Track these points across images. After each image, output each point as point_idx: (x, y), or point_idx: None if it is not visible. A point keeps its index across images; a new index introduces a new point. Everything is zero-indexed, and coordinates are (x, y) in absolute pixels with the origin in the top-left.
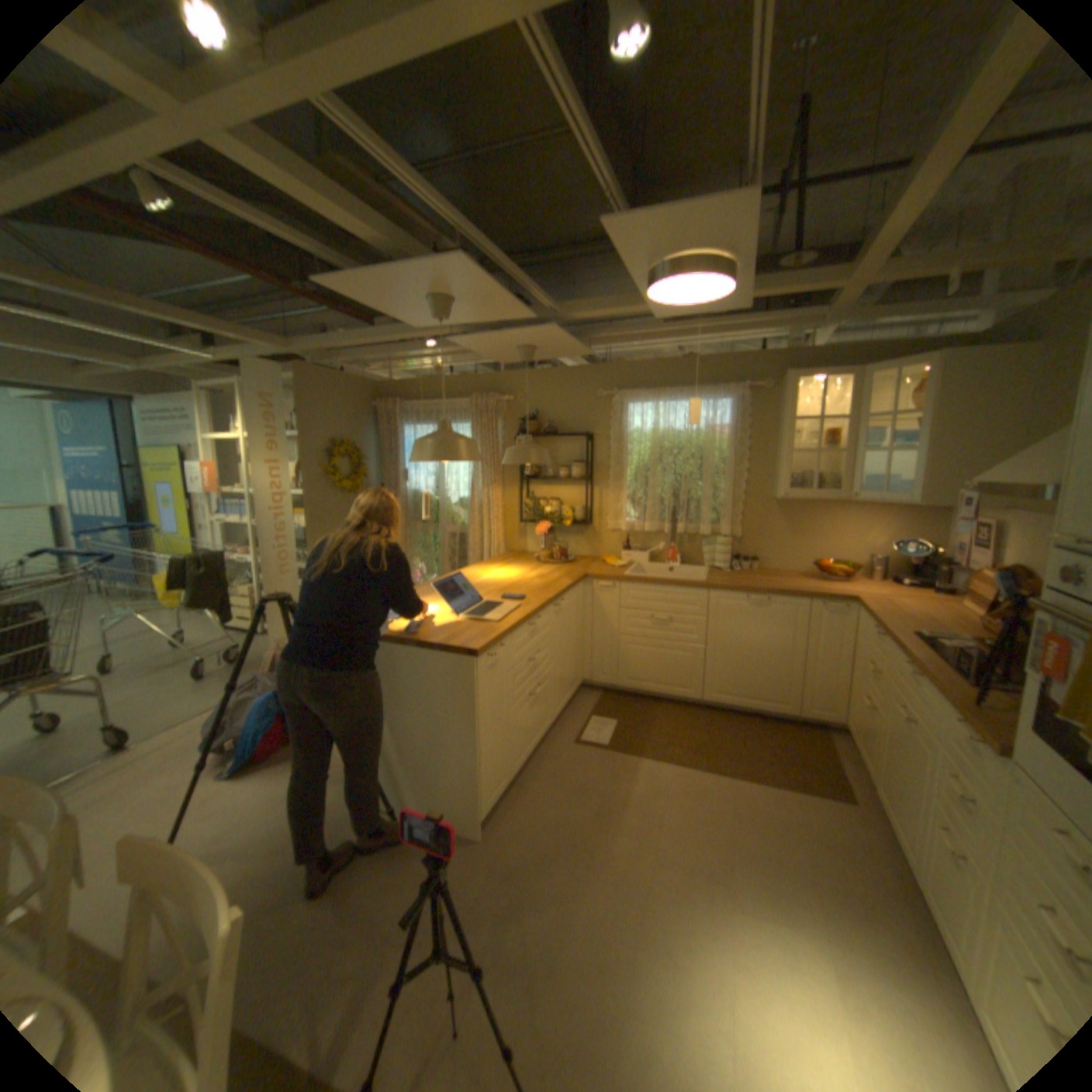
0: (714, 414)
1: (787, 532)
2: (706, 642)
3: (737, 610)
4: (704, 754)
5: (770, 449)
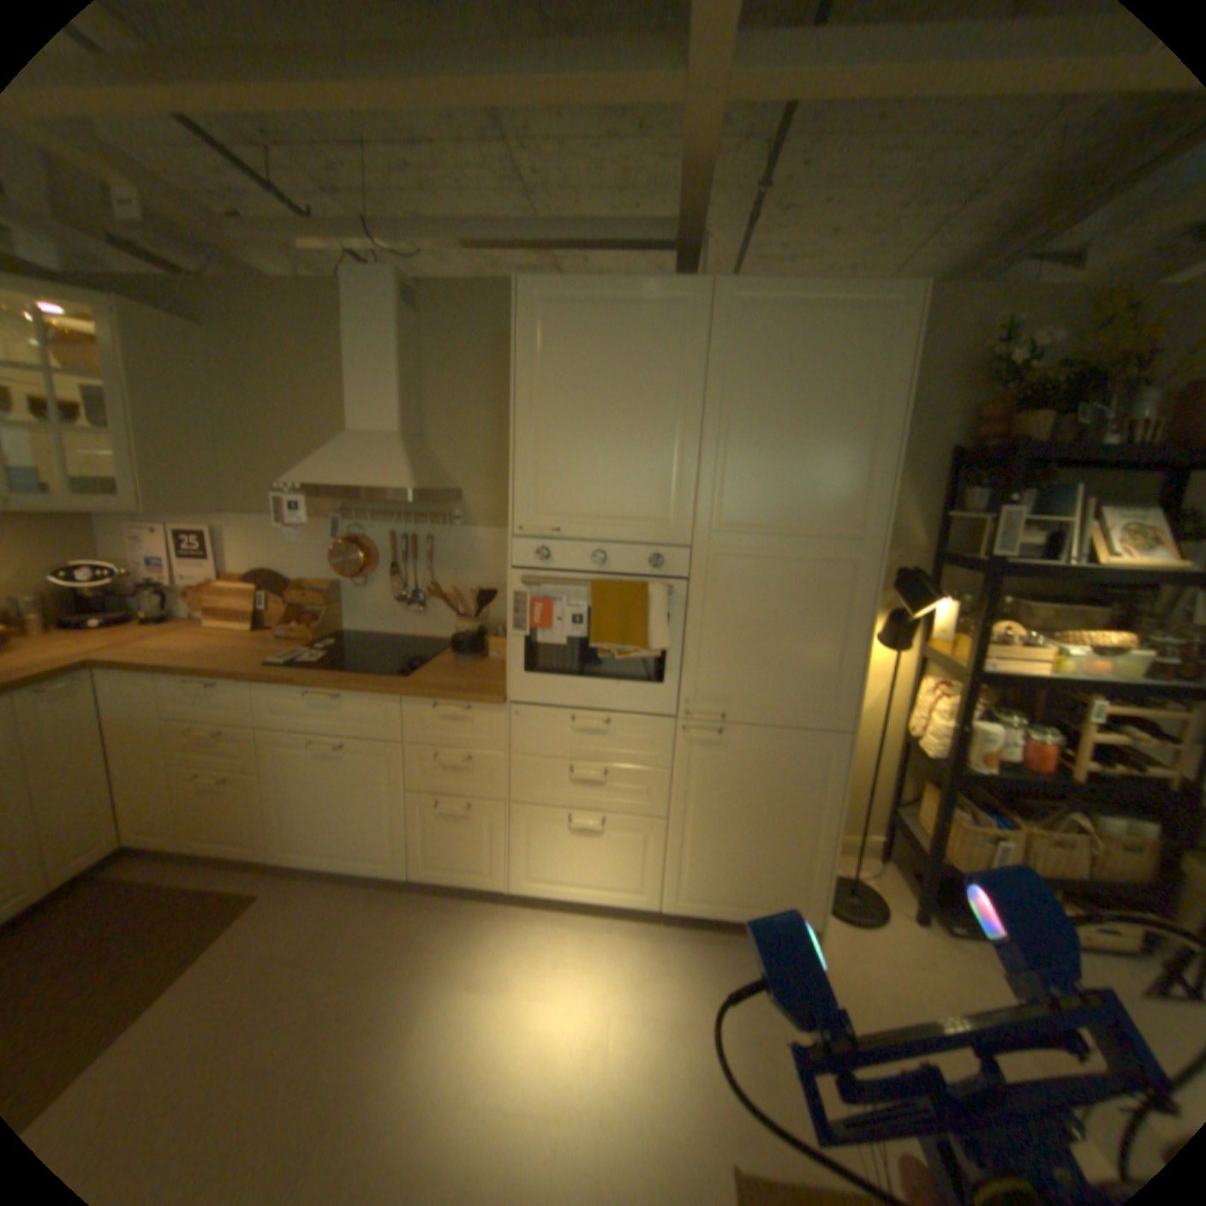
0: None
1: None
2: None
3: None
4: None
5: None
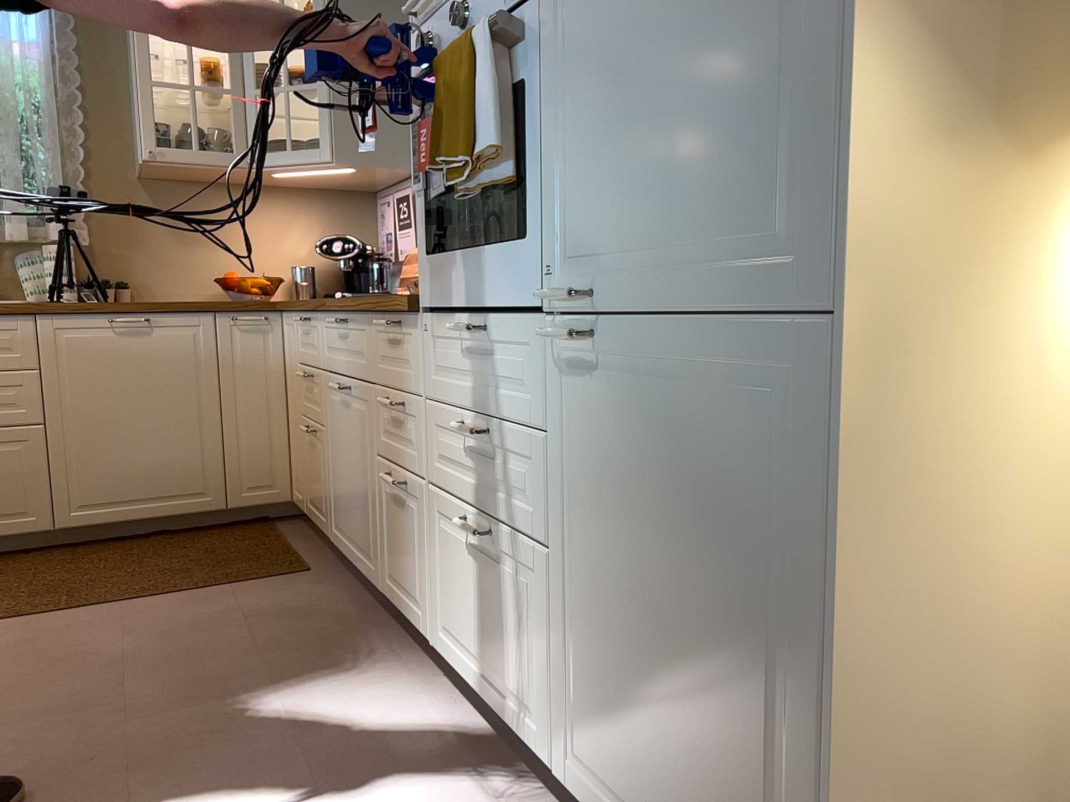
0: (5, 15)
1: (169, 237)
2: (45, 416)
3: (95, 346)
4: (61, 593)
5: (120, 96)
